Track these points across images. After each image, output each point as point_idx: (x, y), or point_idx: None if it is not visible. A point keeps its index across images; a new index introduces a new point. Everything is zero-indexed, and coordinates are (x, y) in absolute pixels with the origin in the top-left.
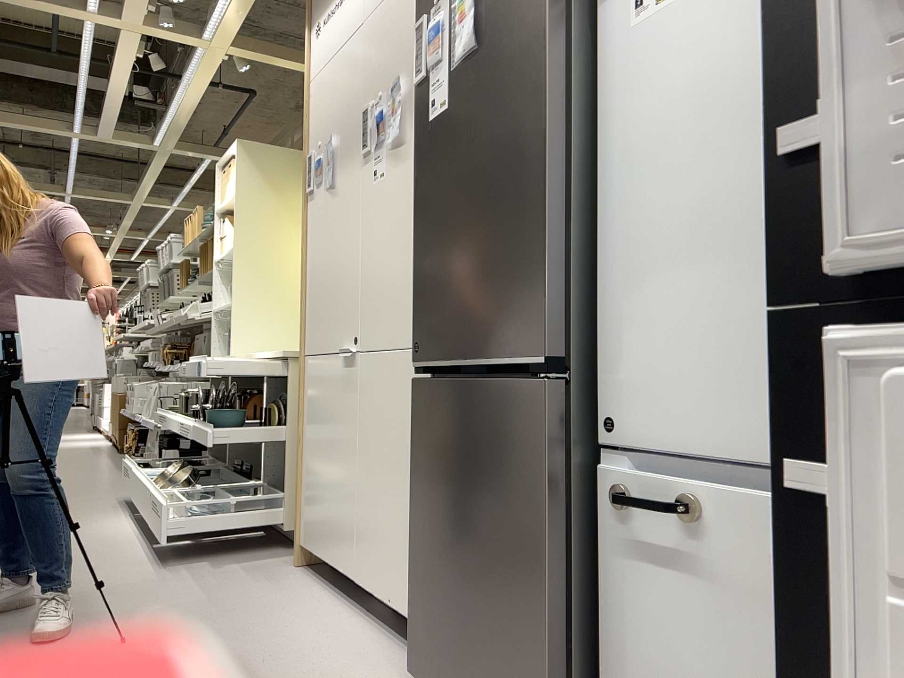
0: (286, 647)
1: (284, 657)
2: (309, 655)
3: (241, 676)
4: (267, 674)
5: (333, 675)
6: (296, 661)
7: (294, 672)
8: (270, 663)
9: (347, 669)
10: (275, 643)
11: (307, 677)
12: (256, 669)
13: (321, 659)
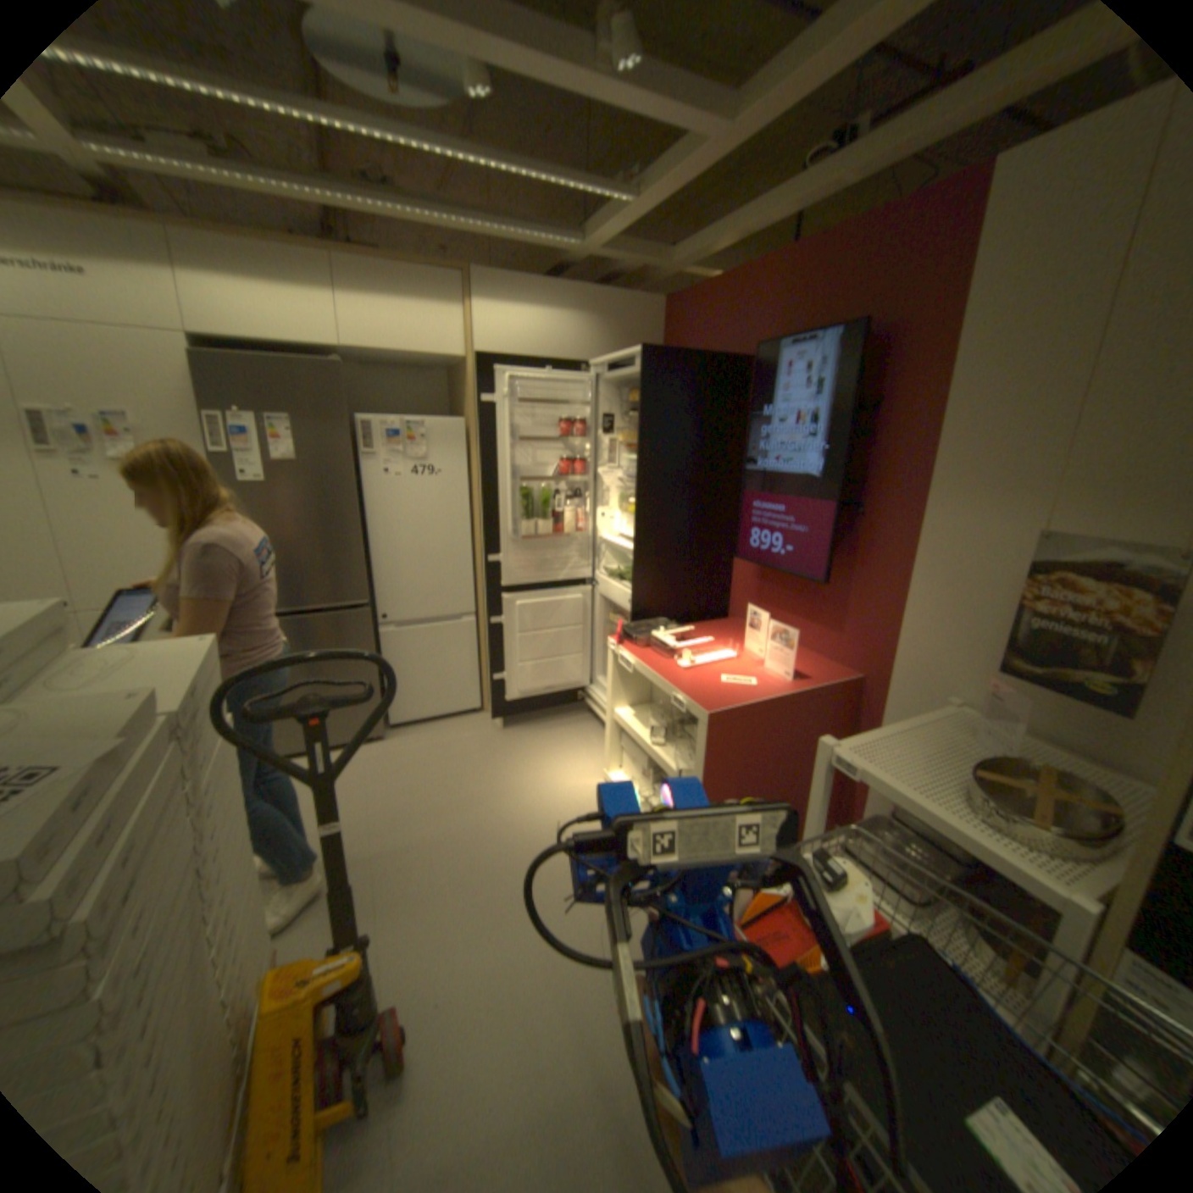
0: None
1: None
2: None
3: None
4: None
5: None
6: None
7: None
8: None
9: None
10: None
11: None
12: None
13: None
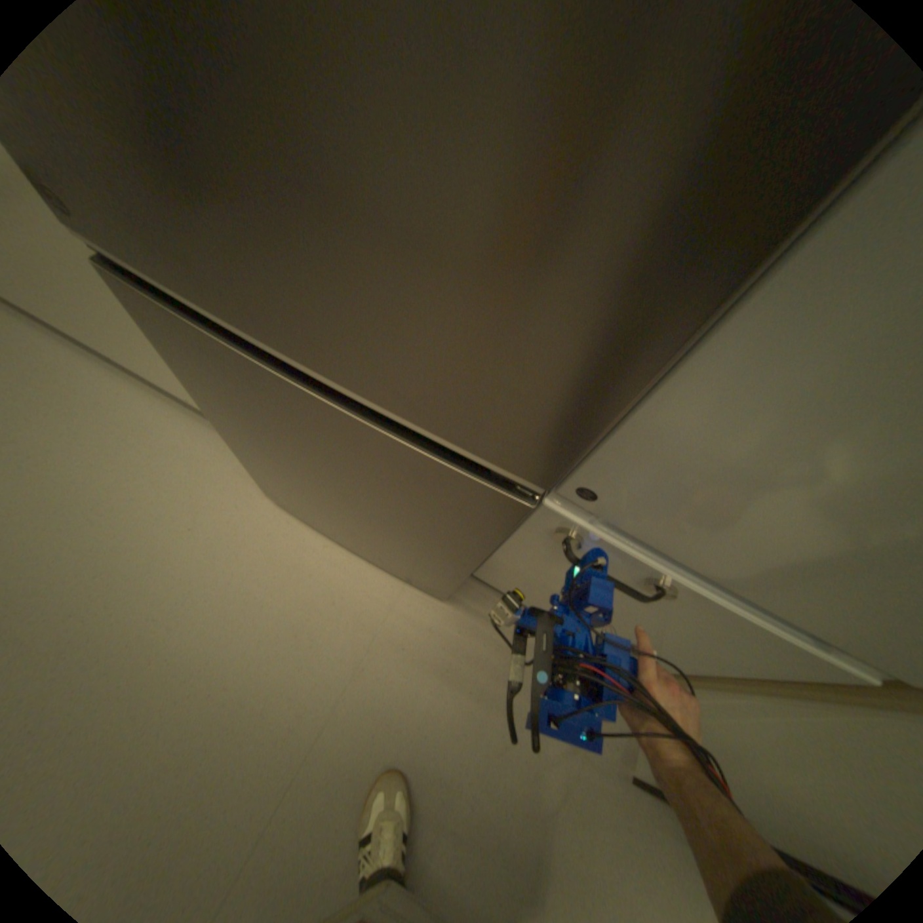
0: (93, 478)
1: (104, 497)
2: (131, 483)
3: (78, 551)
4: (107, 535)
5: (181, 505)
6: (124, 499)
7: (135, 518)
8: (95, 514)
9: (188, 489)
10: (73, 476)
11: (155, 520)
12: (87, 533)
13: (150, 485)
